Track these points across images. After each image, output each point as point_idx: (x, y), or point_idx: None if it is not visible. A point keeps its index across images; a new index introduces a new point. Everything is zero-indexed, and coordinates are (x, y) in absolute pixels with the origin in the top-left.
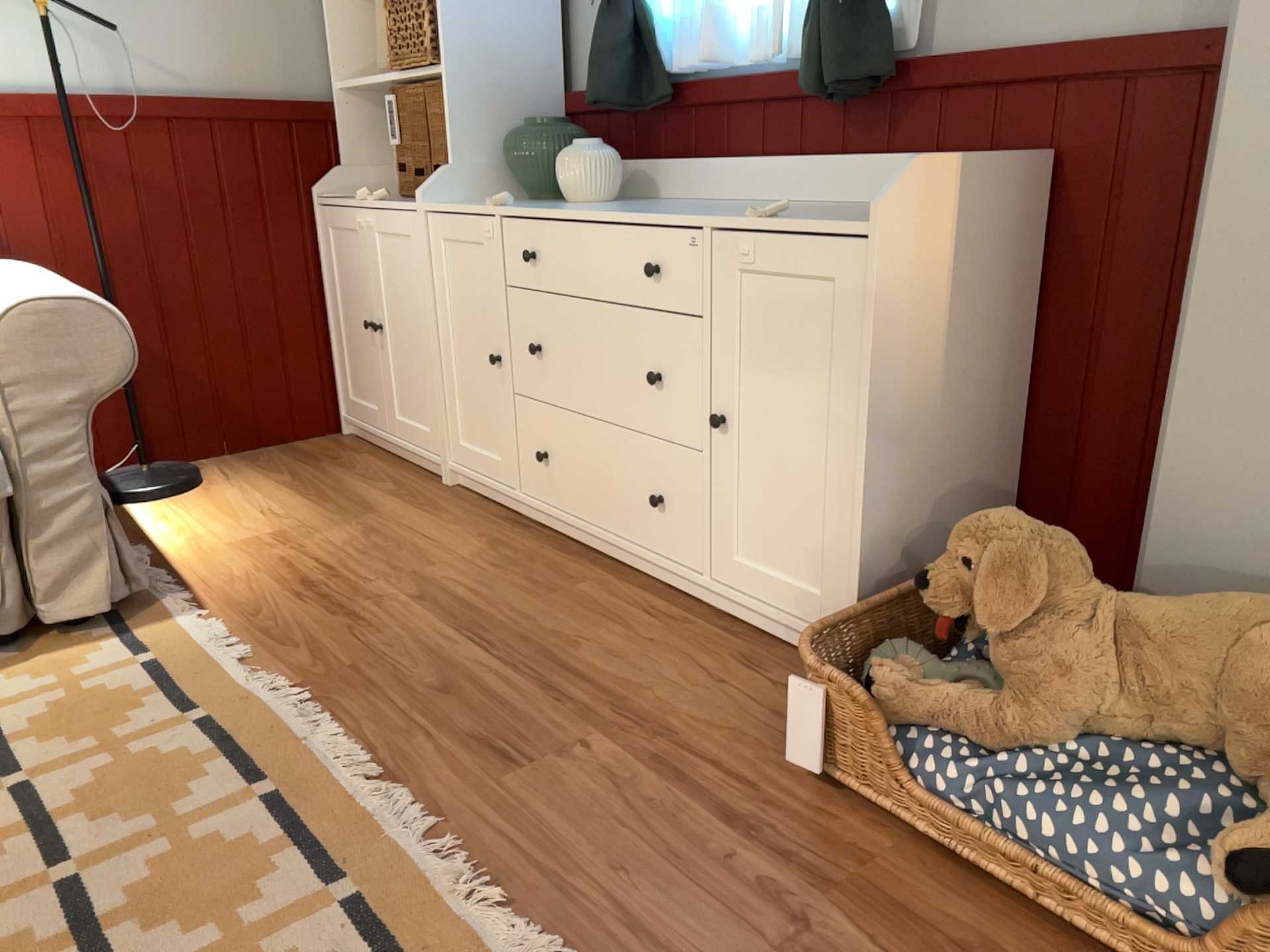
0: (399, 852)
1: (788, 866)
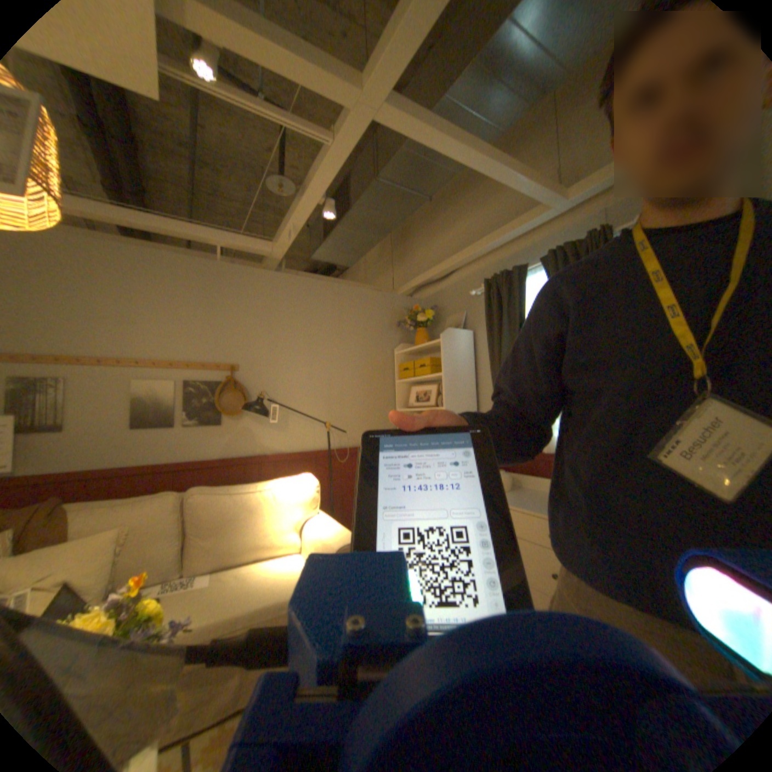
0: None
1: None
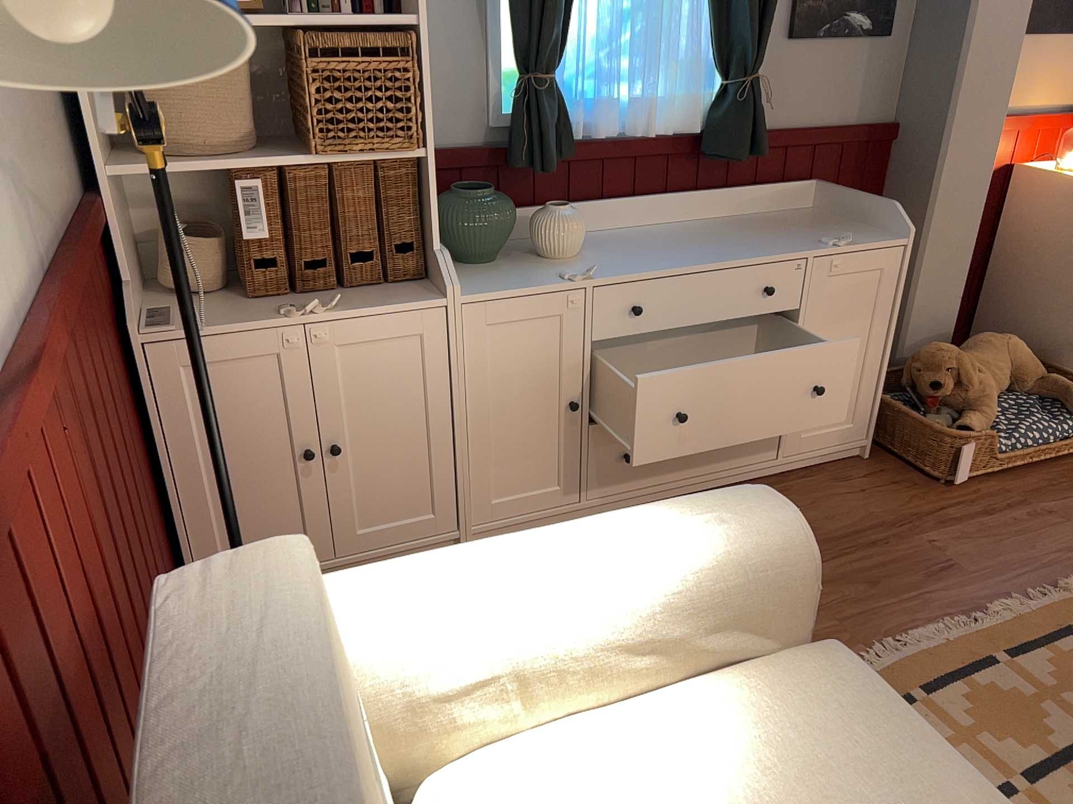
0: (1046, 610)
1: (1019, 509)
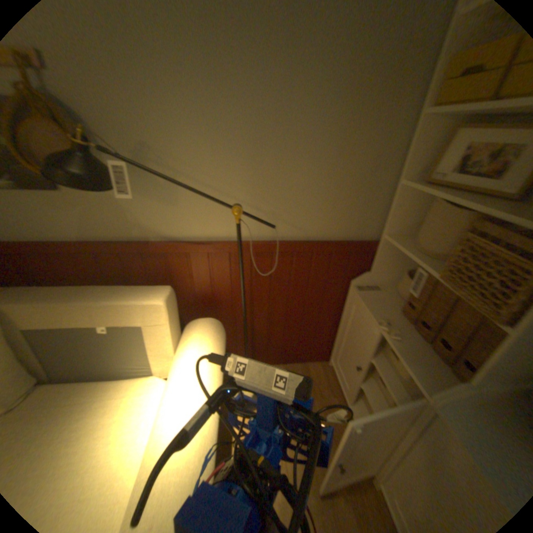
0: None
1: None
